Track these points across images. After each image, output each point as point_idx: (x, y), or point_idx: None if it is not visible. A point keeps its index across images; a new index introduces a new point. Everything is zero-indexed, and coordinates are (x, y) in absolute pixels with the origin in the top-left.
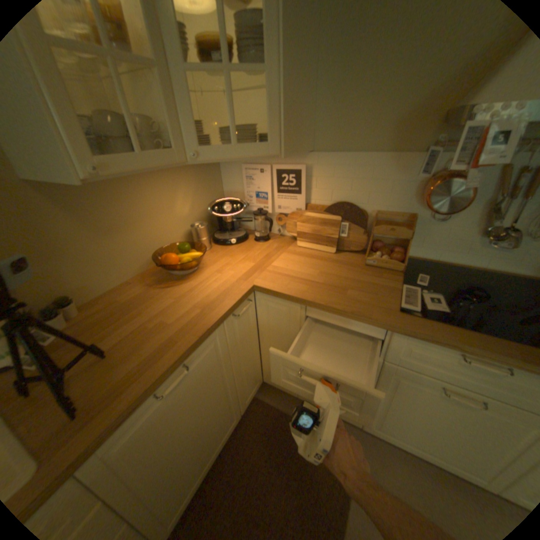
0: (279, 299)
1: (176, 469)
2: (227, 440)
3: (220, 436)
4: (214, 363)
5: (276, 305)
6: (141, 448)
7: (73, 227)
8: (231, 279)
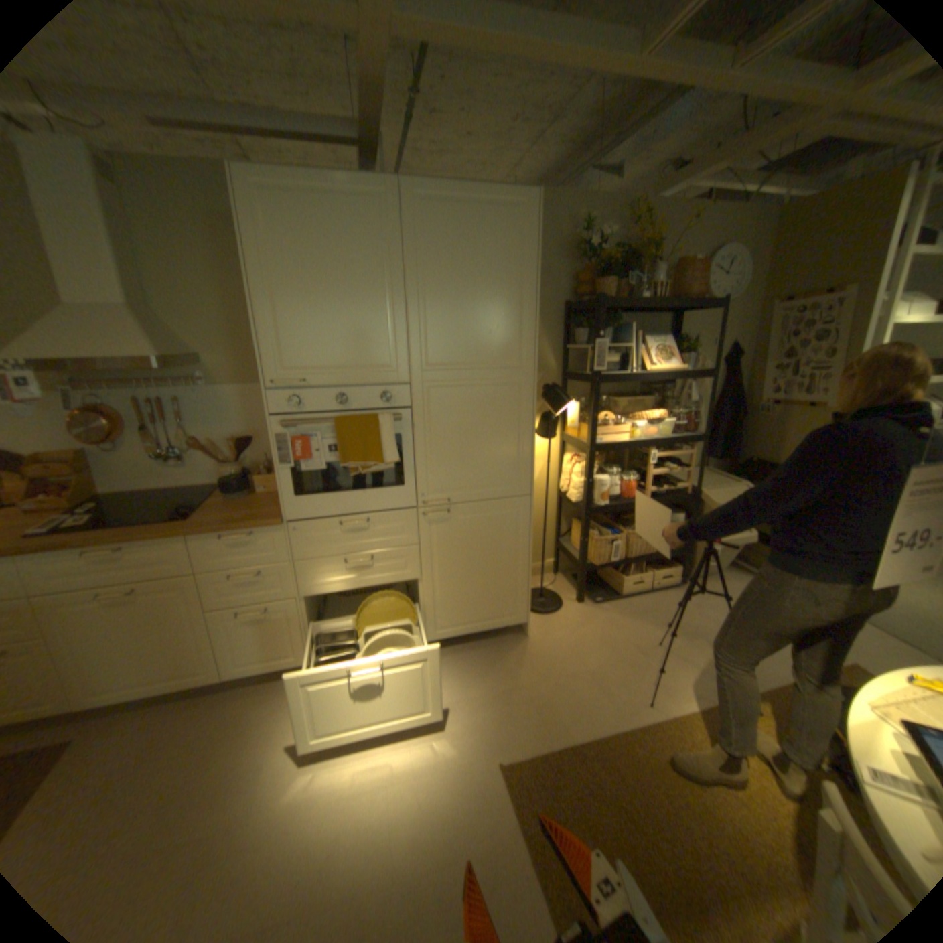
0: None
1: None
2: None
3: None
4: None
5: None
6: None
7: None
8: None
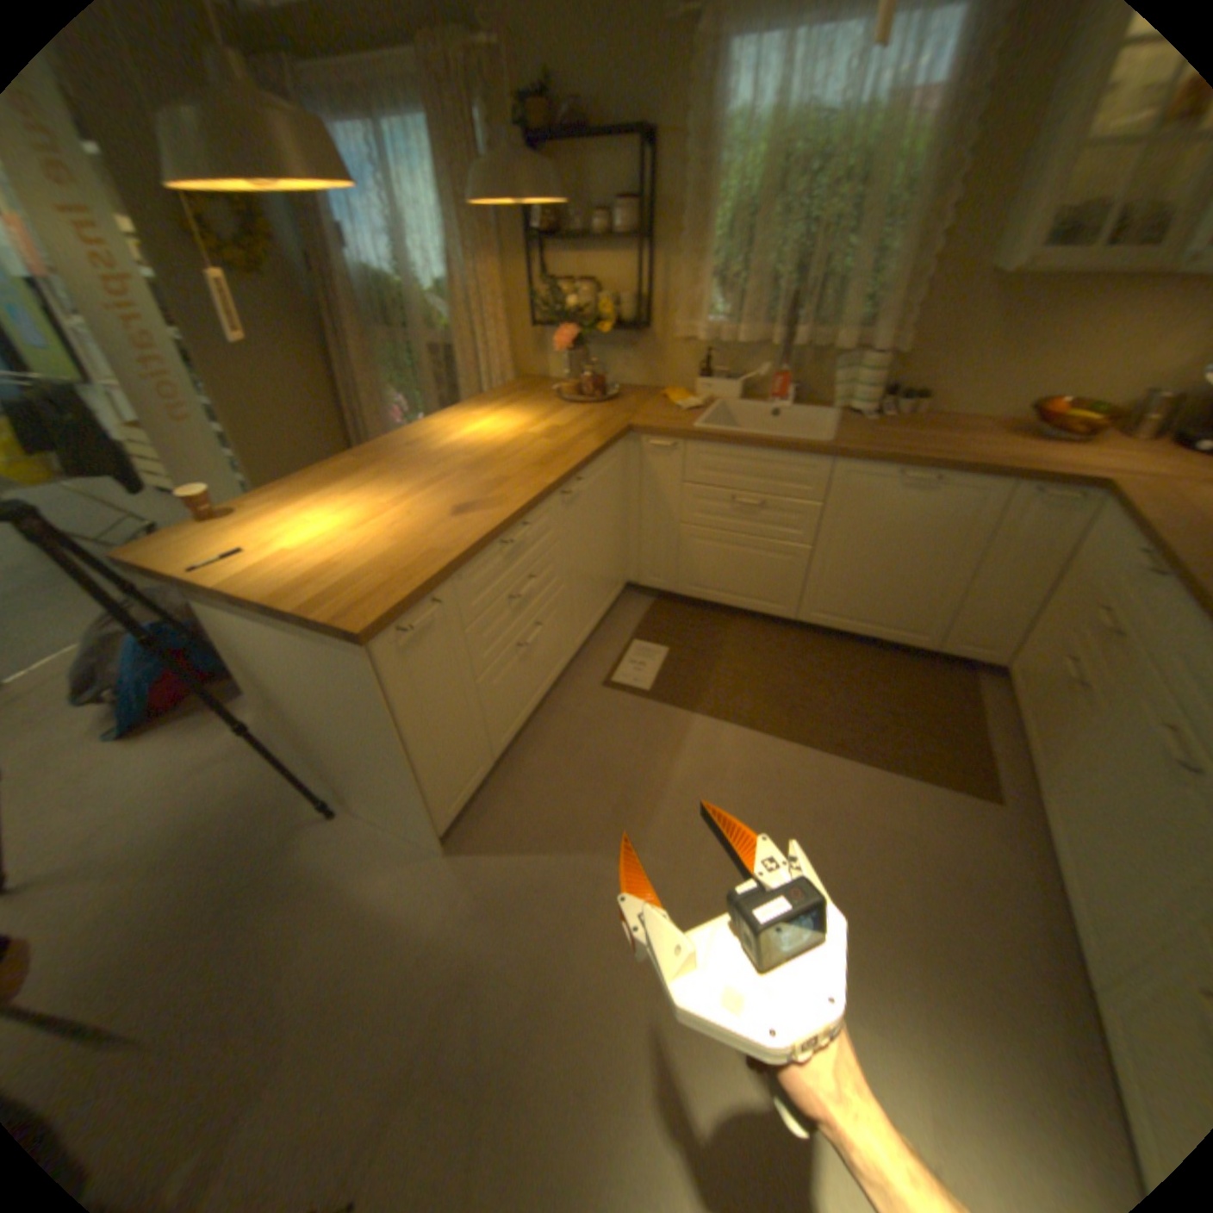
0: (1121, 514)
1: (855, 570)
2: (901, 644)
3: (902, 620)
4: (966, 518)
5: (1112, 524)
6: (861, 503)
7: (994, 327)
8: (1095, 464)
